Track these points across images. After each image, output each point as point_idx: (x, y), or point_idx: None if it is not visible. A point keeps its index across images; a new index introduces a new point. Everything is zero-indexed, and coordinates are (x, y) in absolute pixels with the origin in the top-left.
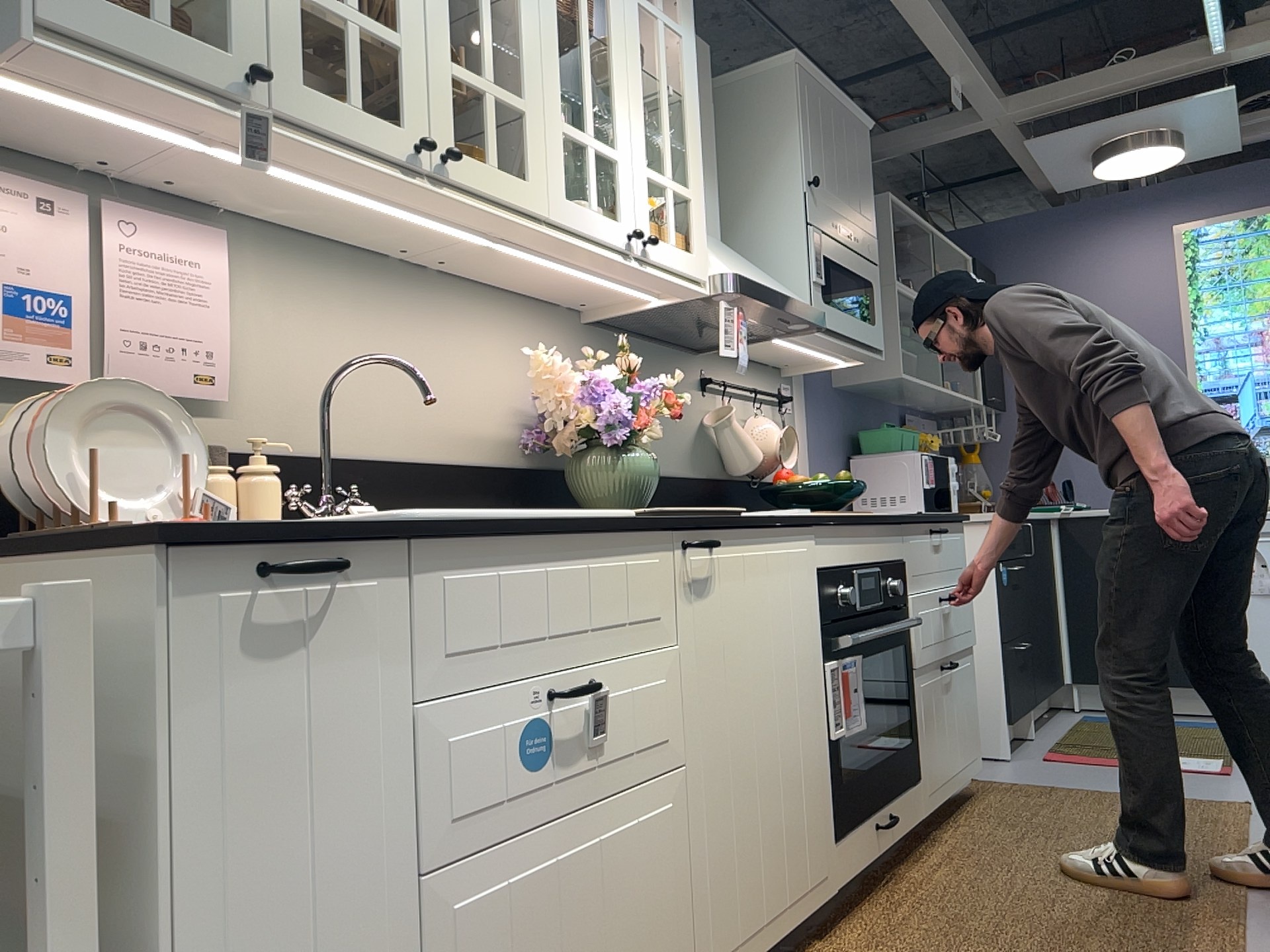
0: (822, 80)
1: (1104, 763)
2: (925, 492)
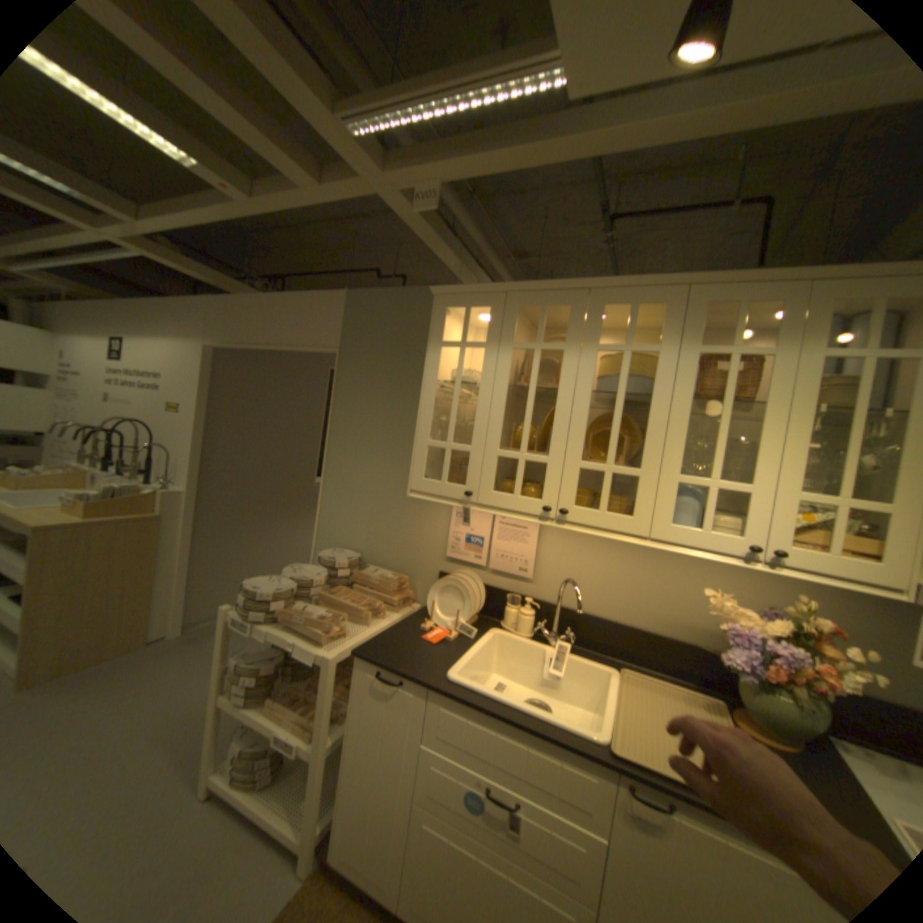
0: None
1: None
2: None
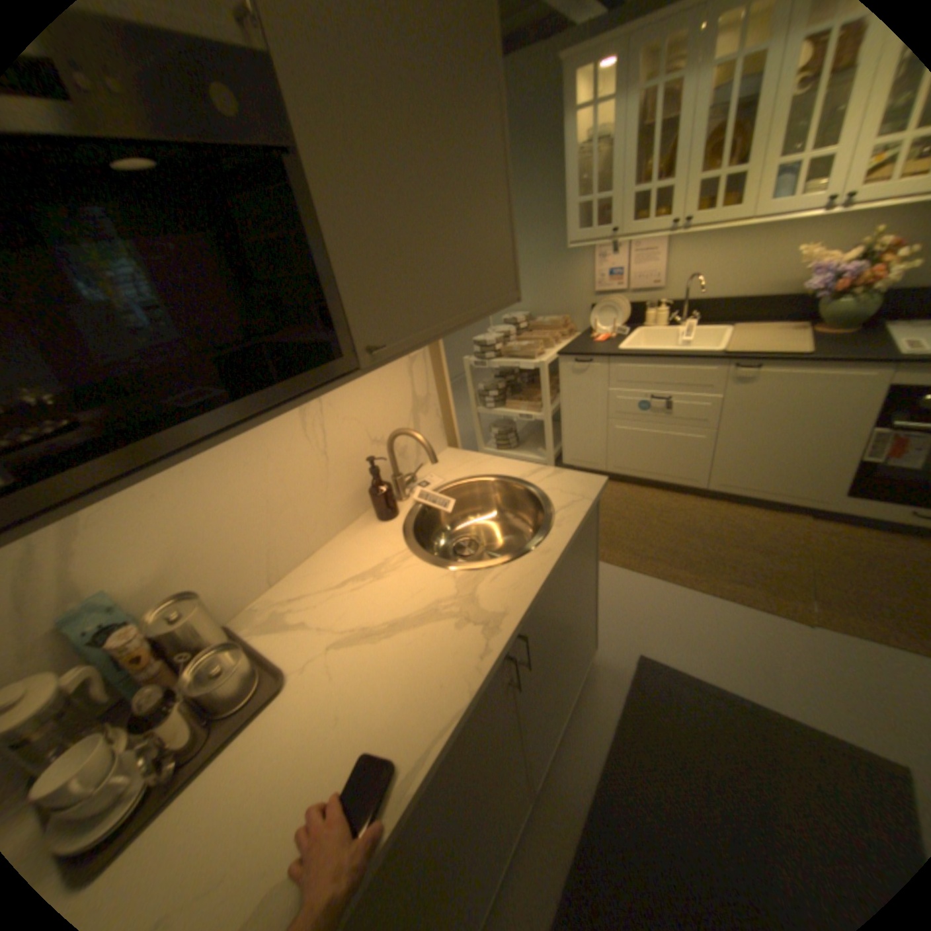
0: None
1: None
2: None
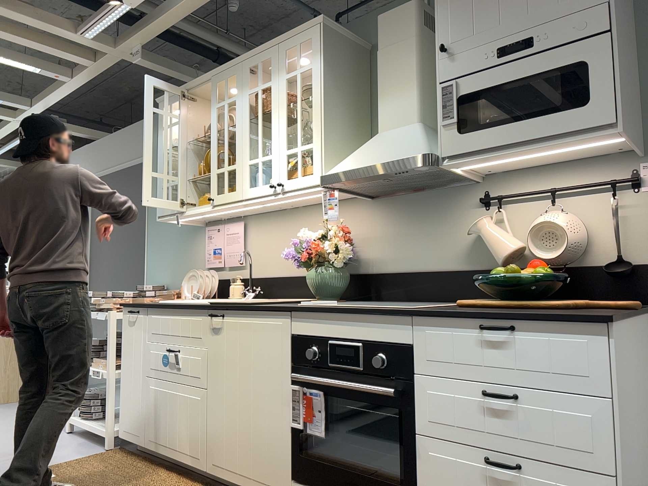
0: None
1: None
2: None
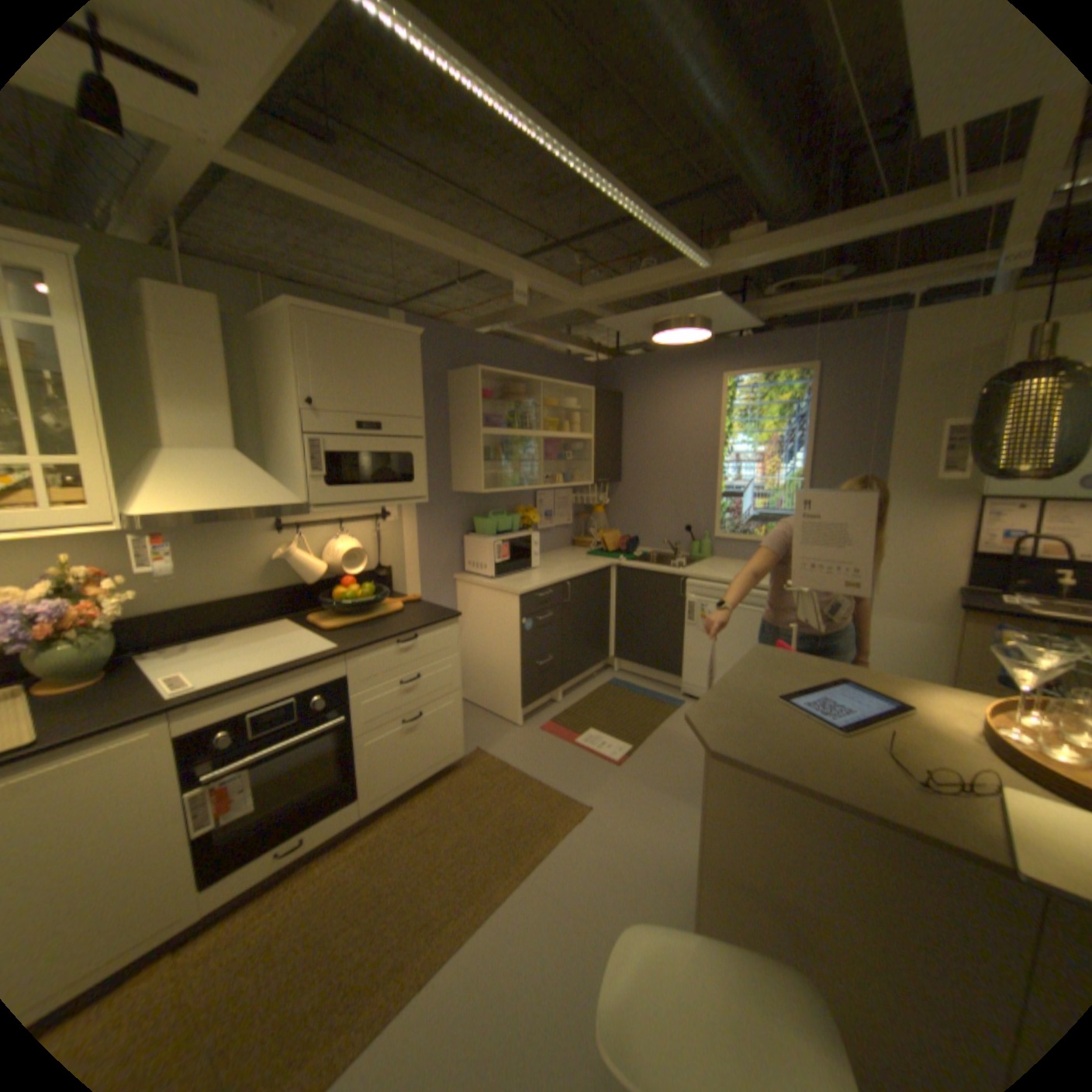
0: (333, 312)
1: (565, 741)
2: (497, 564)
